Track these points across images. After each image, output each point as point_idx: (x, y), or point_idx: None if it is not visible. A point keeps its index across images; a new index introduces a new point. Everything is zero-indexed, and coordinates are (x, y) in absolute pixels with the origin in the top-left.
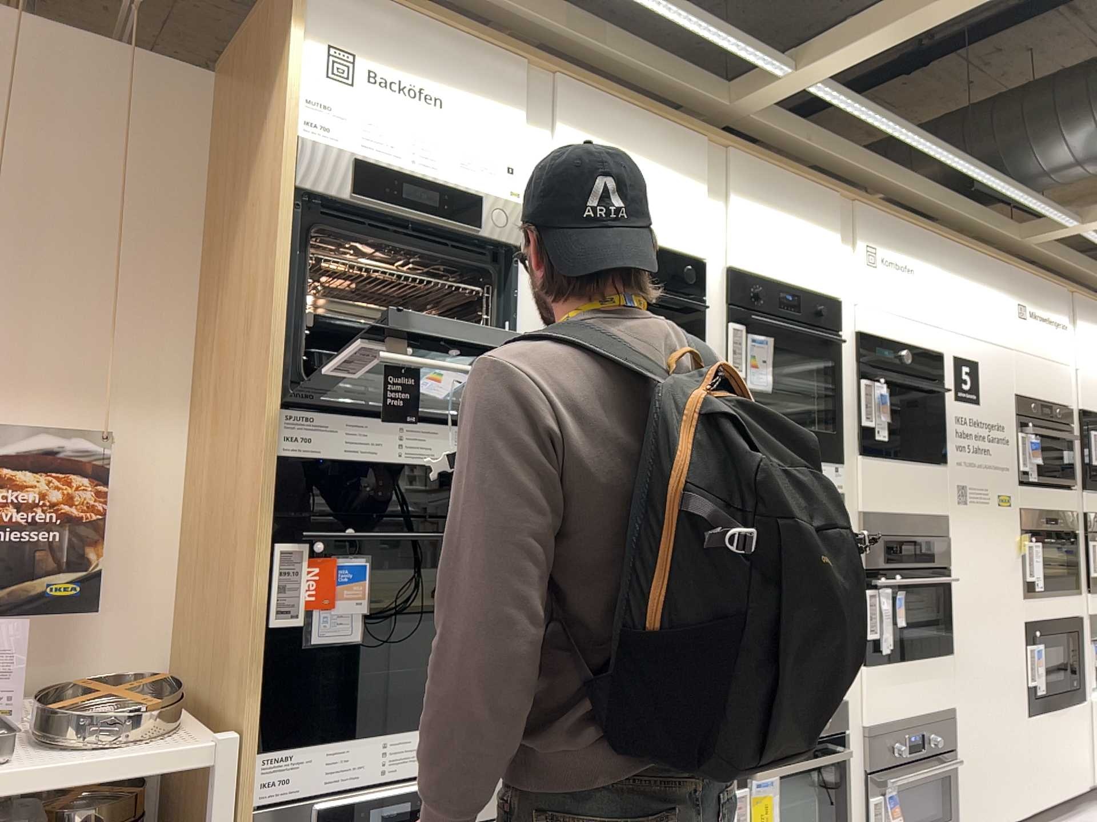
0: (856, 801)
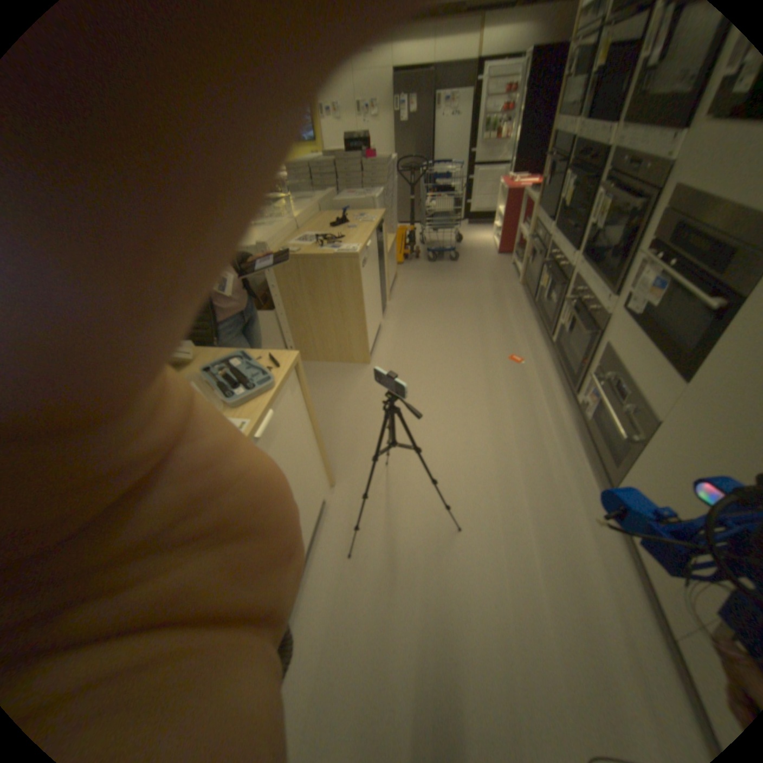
0: (595, 374)
